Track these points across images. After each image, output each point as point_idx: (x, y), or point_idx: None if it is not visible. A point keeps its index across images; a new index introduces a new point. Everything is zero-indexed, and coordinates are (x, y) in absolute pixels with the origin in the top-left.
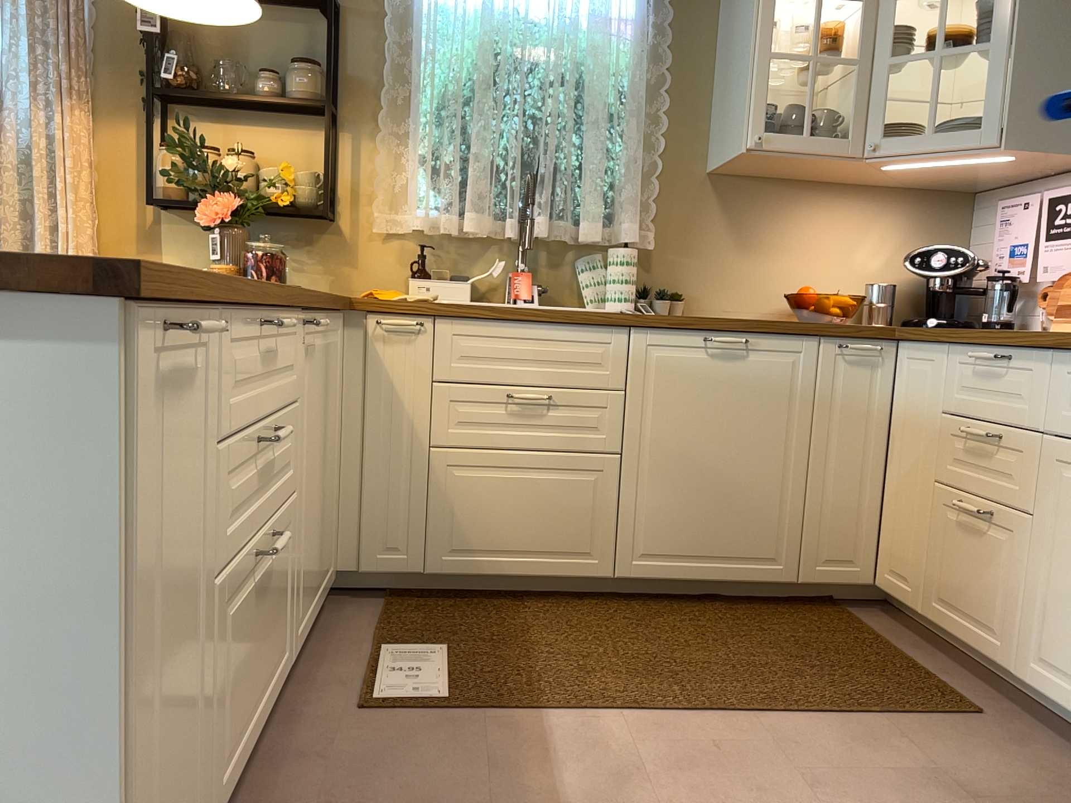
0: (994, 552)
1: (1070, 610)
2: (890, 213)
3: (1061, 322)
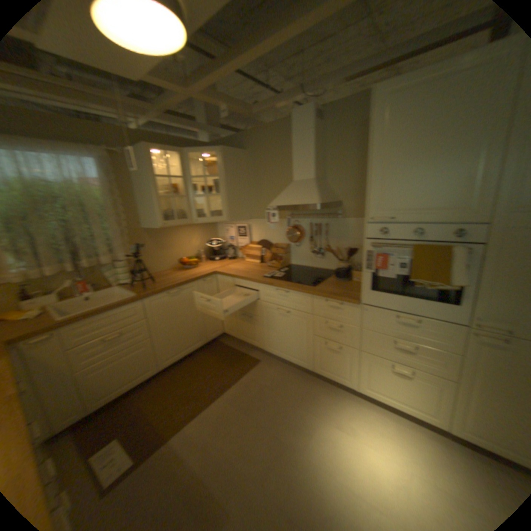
0: (254, 325)
1: (274, 336)
2: (198, 229)
3: (248, 258)
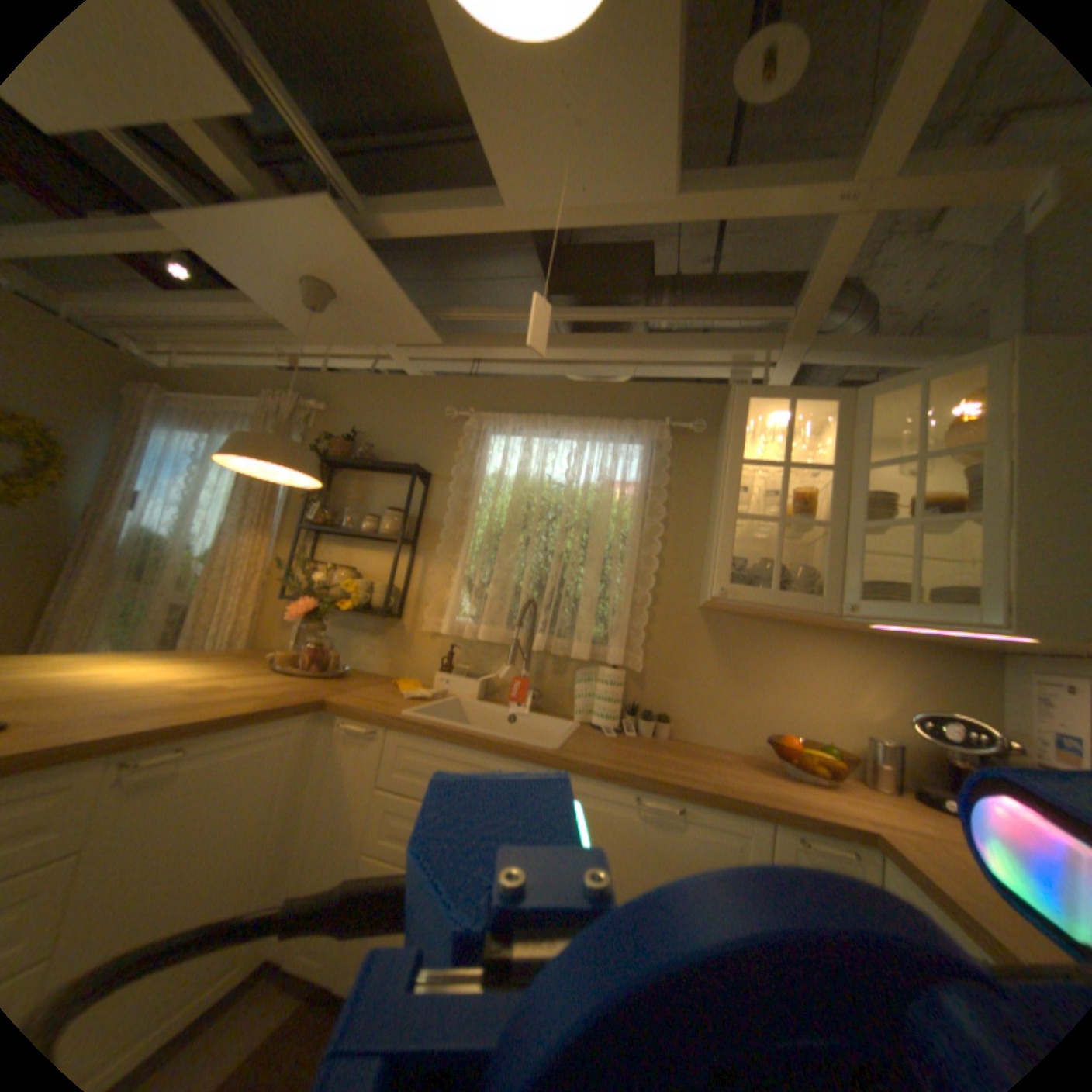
0: None
1: None
2: (896, 665)
3: None
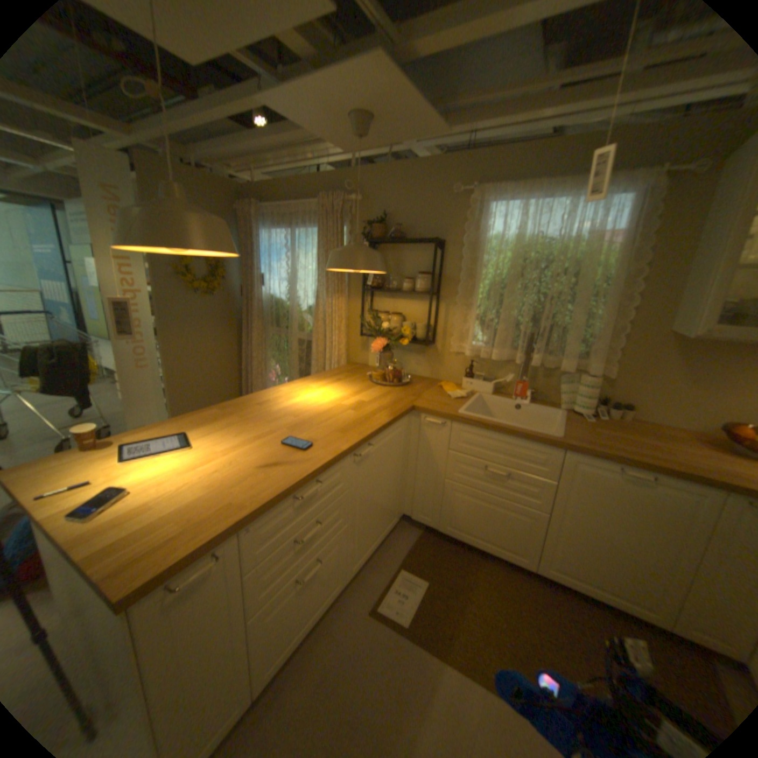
0: None
1: None
2: None
3: None
